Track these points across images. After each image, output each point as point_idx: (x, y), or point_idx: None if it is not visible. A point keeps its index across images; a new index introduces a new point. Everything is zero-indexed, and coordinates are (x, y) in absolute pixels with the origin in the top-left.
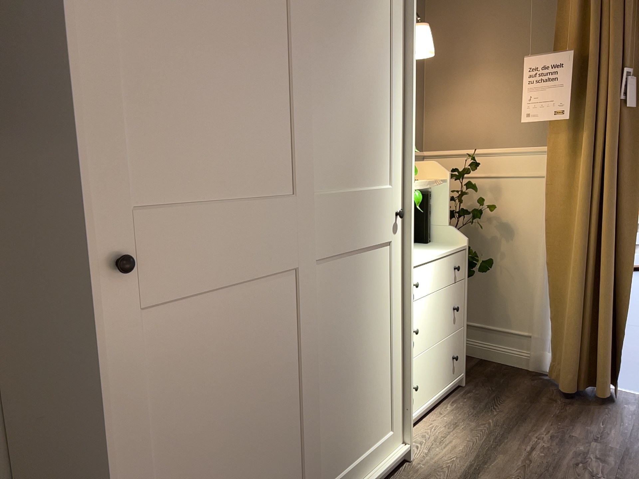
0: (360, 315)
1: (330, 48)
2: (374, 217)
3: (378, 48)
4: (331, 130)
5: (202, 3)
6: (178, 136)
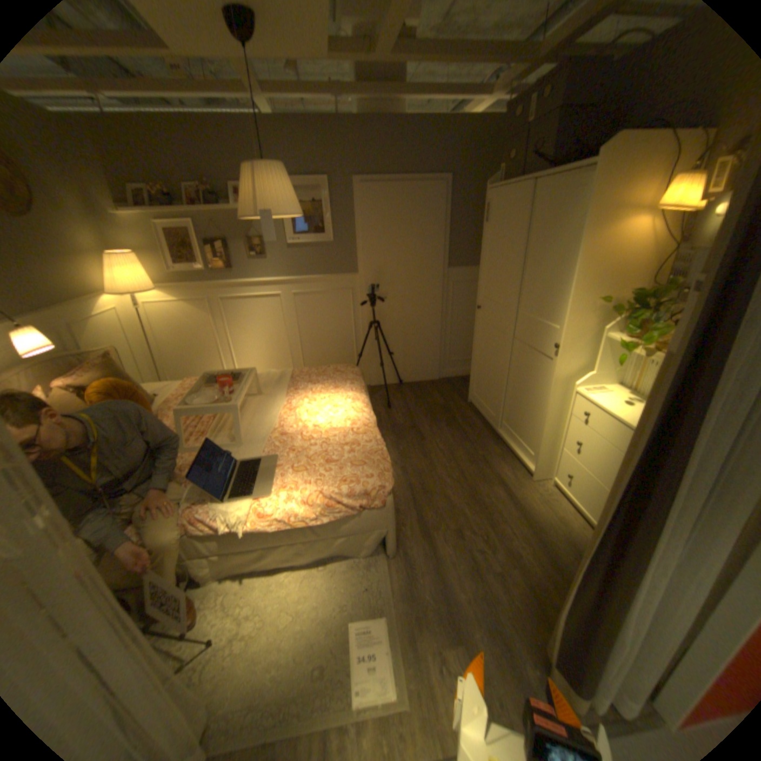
0: (530, 382)
1: (539, 241)
2: (546, 338)
3: (571, 233)
4: (533, 282)
5: (497, 238)
6: (488, 278)
